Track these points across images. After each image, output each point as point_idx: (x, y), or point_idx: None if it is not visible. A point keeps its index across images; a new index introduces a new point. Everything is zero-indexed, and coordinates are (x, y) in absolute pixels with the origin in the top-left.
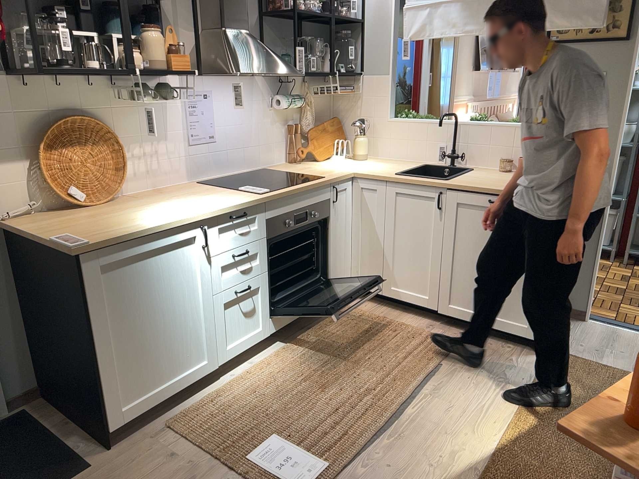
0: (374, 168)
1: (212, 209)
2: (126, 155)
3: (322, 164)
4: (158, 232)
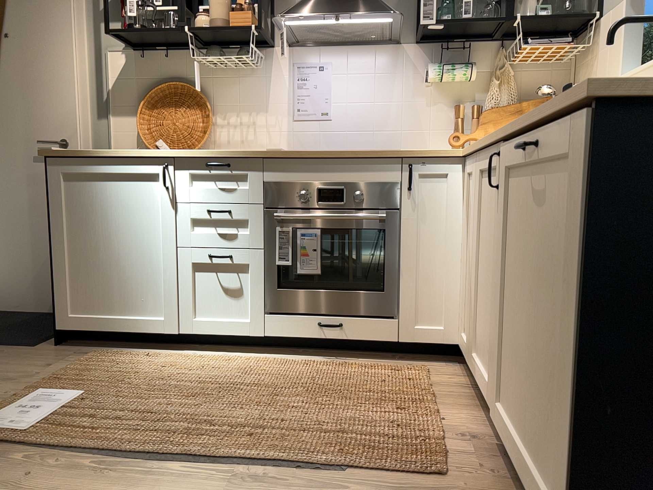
0: None
1: (185, 150)
2: (209, 118)
3: None
4: (119, 158)
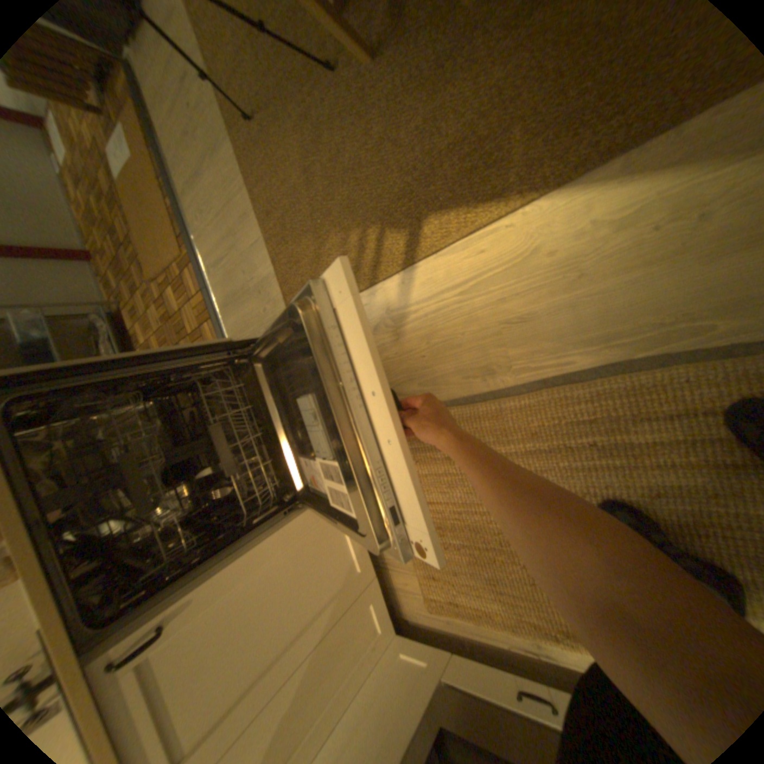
0: None
1: None
2: None
3: None
4: None
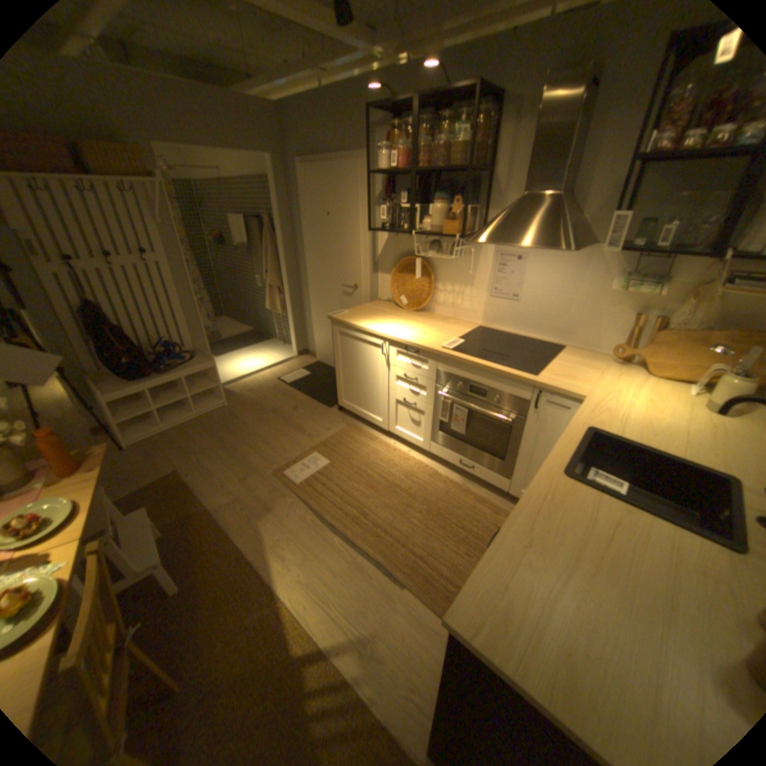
0: (630, 415)
1: (394, 335)
2: (431, 287)
3: (630, 377)
4: (362, 330)
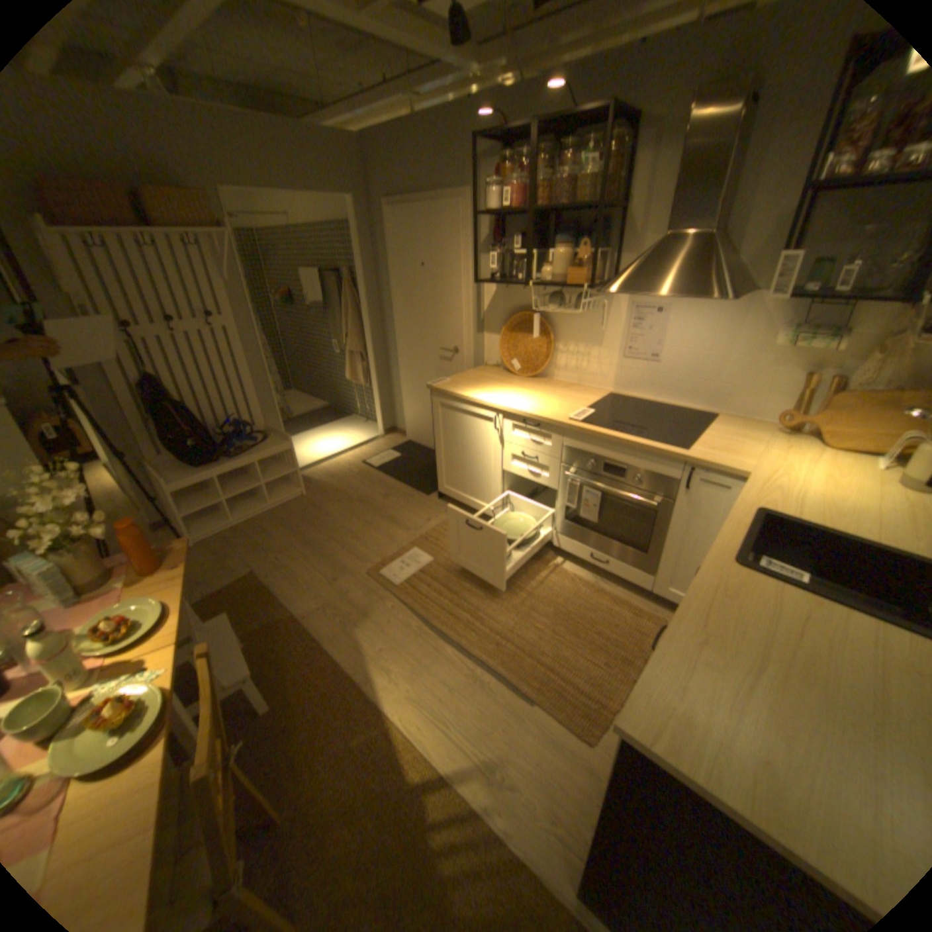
0: (807, 493)
1: (510, 406)
2: (551, 348)
3: (802, 450)
4: (469, 401)
